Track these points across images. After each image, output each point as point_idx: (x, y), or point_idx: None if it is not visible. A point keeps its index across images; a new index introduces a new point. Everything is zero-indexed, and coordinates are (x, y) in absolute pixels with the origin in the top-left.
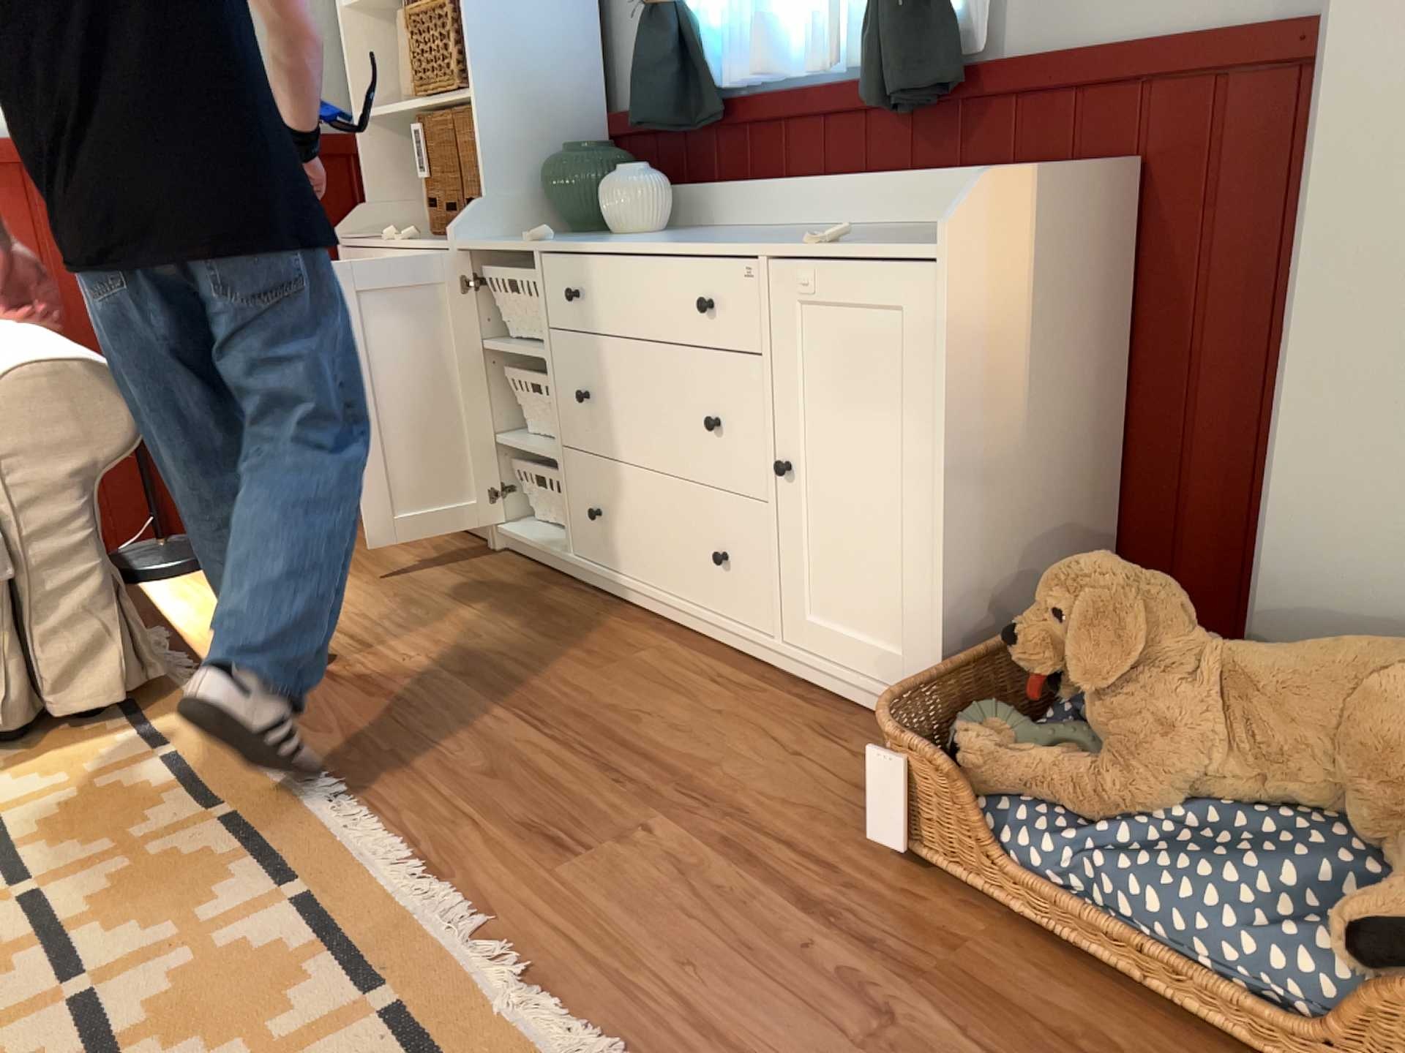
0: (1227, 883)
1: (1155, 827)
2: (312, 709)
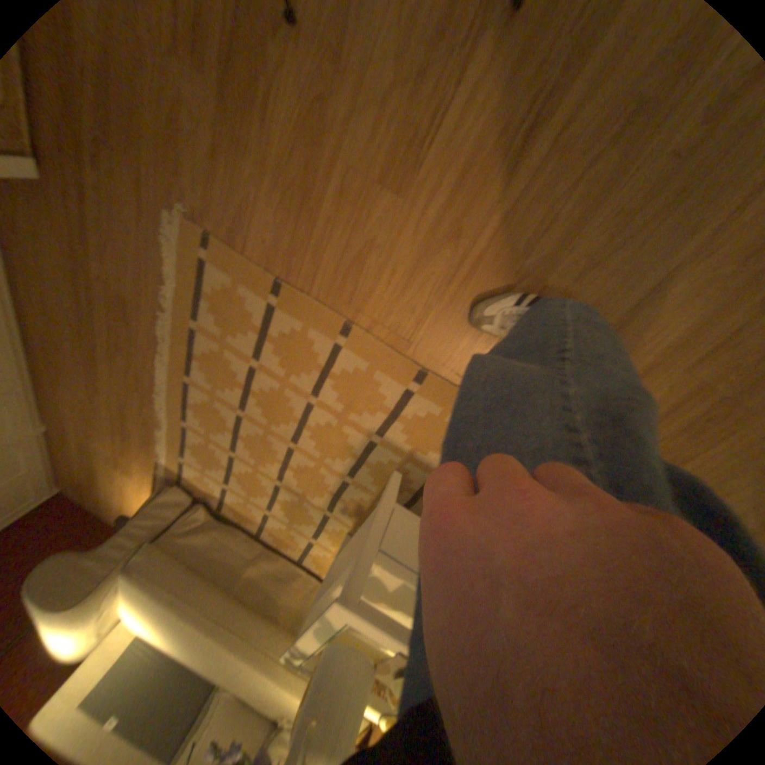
0: None
1: None
2: (138, 430)
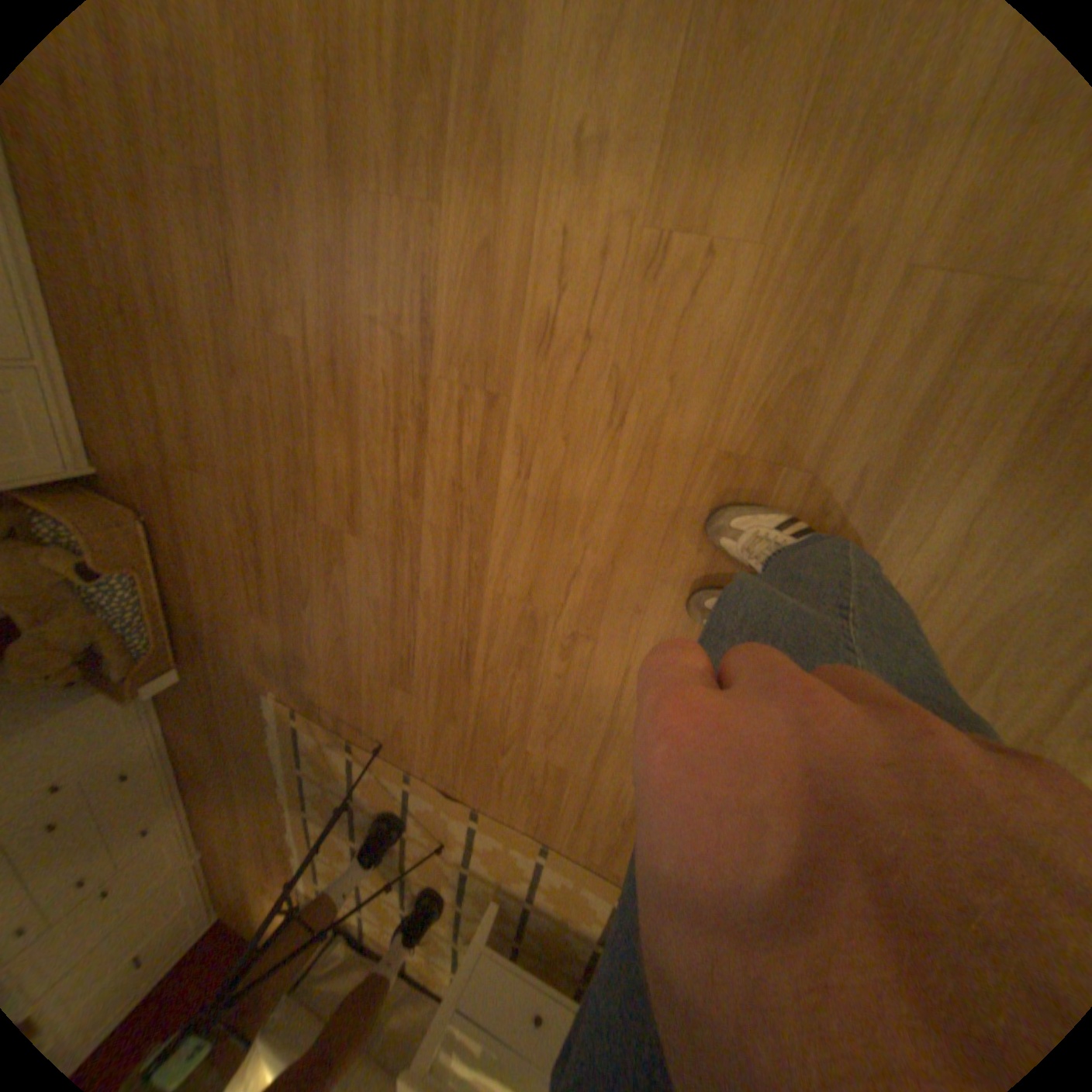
0: (96, 602)
1: (97, 619)
2: (271, 858)
